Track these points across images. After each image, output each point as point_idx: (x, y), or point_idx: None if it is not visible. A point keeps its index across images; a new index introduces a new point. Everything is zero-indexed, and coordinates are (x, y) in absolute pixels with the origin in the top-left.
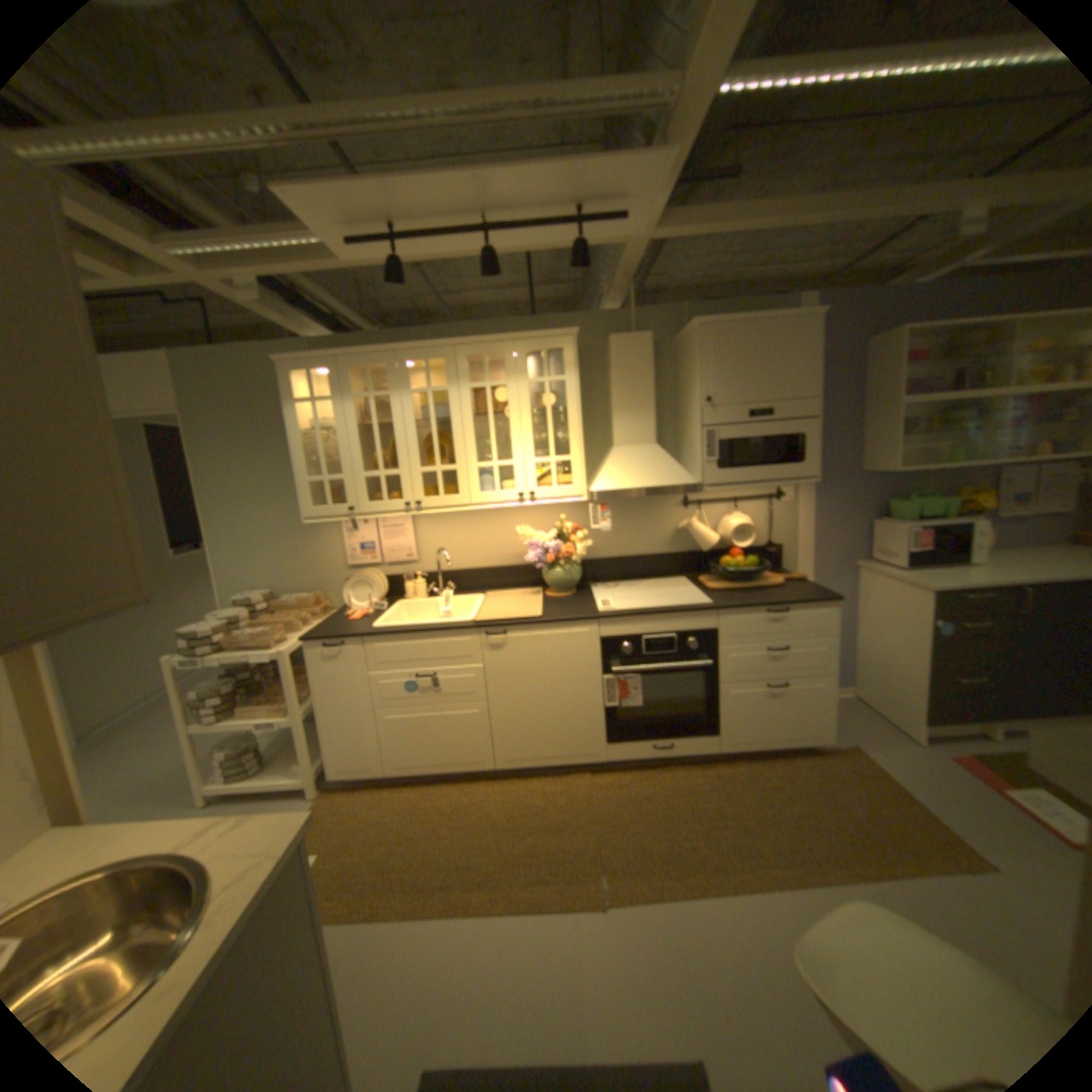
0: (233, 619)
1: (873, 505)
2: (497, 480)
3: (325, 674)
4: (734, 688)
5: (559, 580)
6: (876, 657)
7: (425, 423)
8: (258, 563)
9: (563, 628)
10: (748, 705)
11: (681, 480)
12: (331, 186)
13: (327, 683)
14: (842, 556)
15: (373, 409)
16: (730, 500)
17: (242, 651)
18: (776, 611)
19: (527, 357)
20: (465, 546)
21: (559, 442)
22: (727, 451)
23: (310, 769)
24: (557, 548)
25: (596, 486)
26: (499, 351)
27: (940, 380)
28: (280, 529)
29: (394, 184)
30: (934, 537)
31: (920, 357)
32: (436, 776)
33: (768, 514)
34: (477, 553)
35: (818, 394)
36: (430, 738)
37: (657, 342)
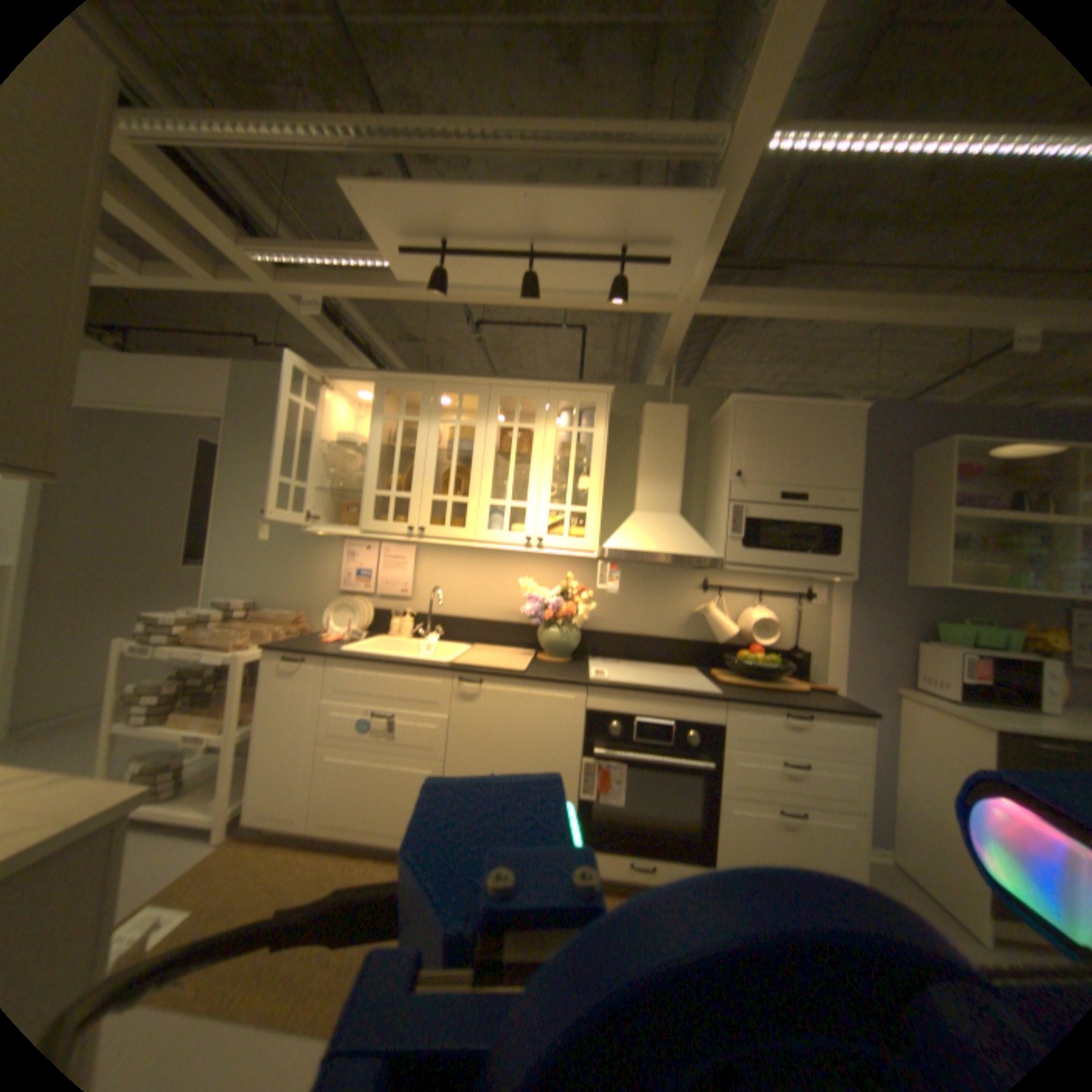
0: (203, 618)
1: (918, 626)
2: (507, 522)
3: (274, 691)
4: (737, 806)
5: (553, 641)
6: (920, 811)
7: (449, 459)
8: (251, 571)
9: (545, 688)
10: (753, 833)
11: (700, 551)
12: (392, 185)
13: (272, 702)
14: (880, 678)
15: (401, 435)
16: (754, 591)
17: (197, 648)
18: (795, 716)
19: (560, 412)
20: (462, 591)
21: (578, 499)
22: (753, 529)
23: (227, 808)
24: (556, 605)
25: (608, 542)
26: (533, 398)
27: (994, 499)
28: (283, 541)
29: (449, 191)
30: (991, 668)
31: (970, 470)
32: (362, 846)
33: (796, 614)
34: (473, 601)
35: (856, 485)
36: (368, 794)
37: (692, 420)
